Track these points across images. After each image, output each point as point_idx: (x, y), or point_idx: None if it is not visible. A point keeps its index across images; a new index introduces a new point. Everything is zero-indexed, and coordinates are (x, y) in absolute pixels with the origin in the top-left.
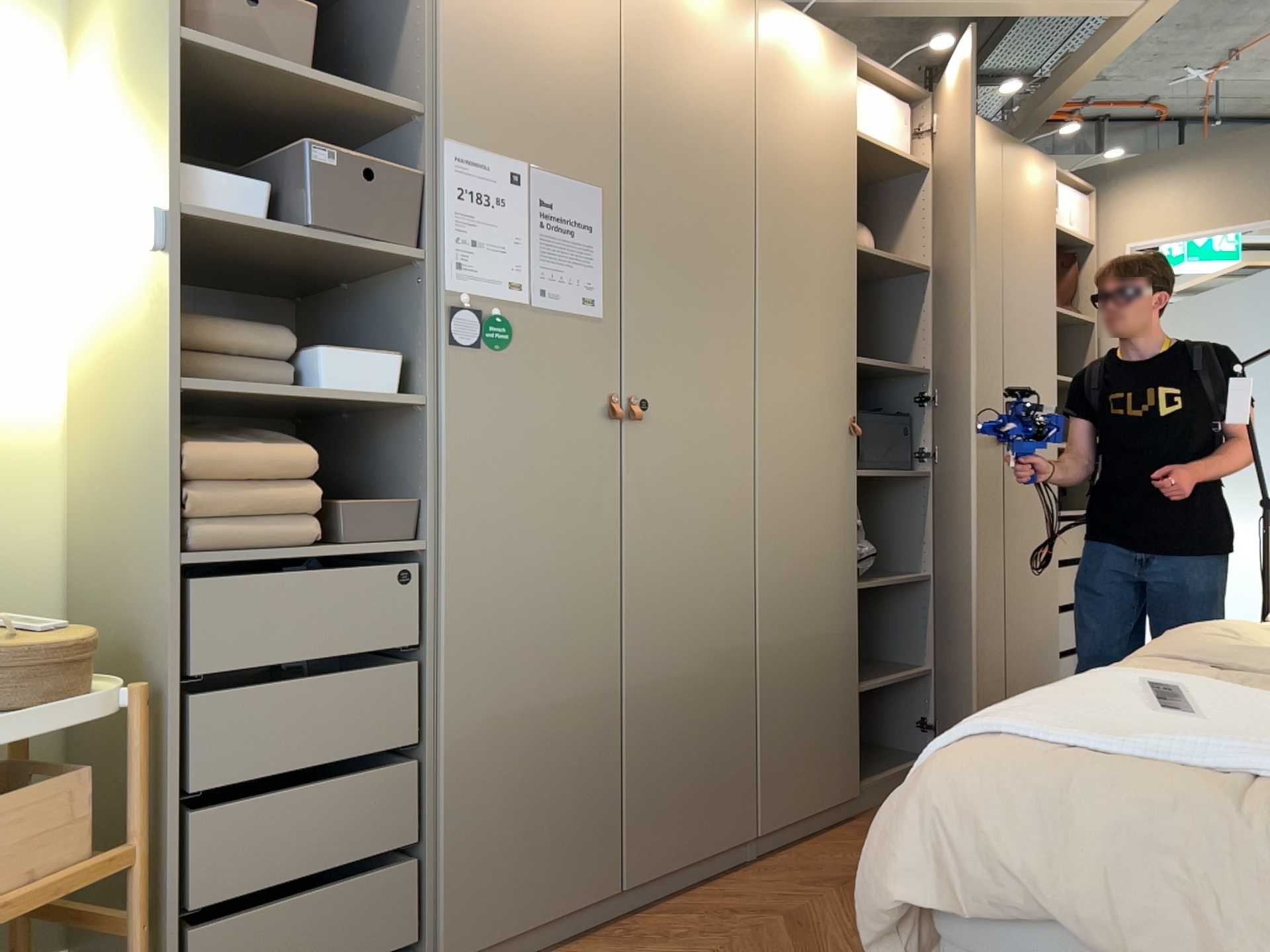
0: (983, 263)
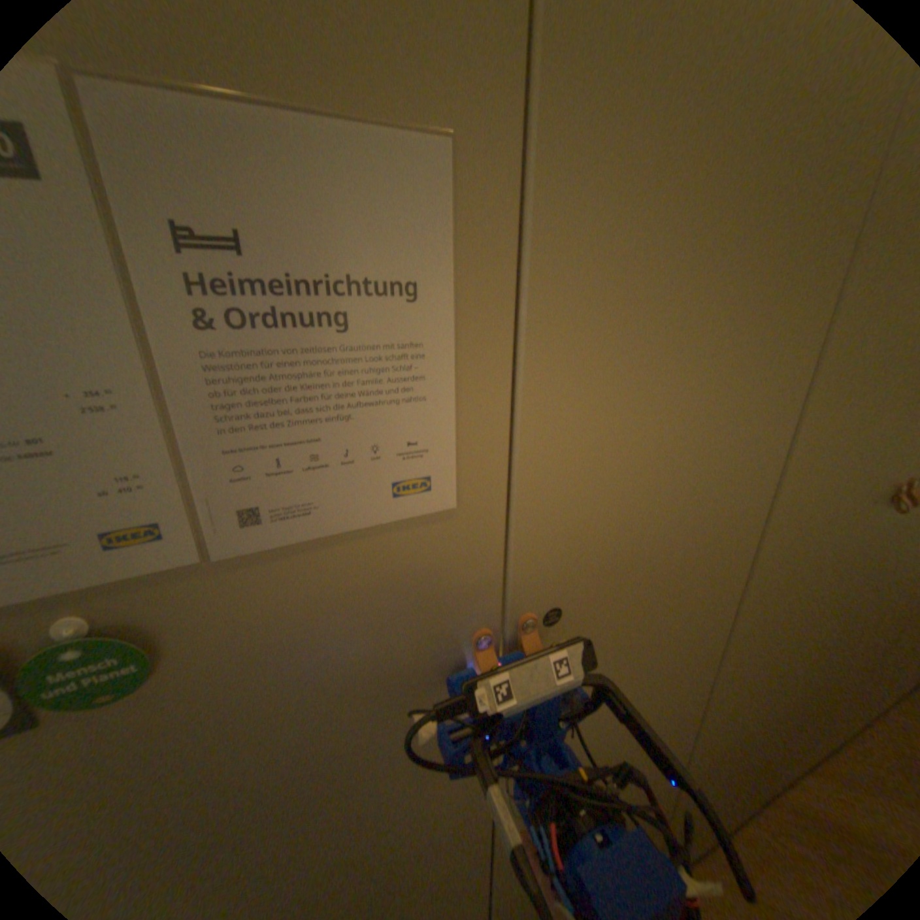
0: None
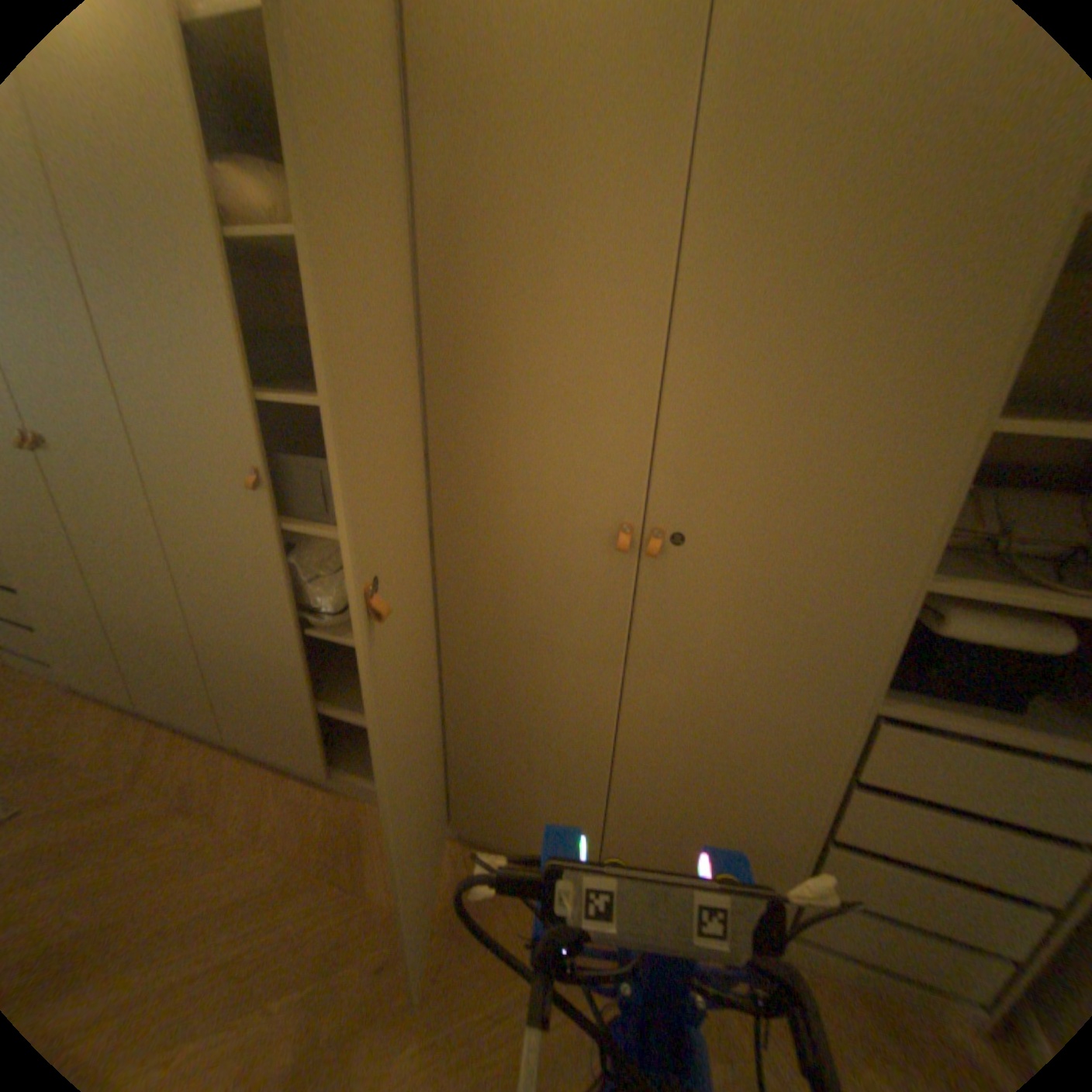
0: (578, 168)
